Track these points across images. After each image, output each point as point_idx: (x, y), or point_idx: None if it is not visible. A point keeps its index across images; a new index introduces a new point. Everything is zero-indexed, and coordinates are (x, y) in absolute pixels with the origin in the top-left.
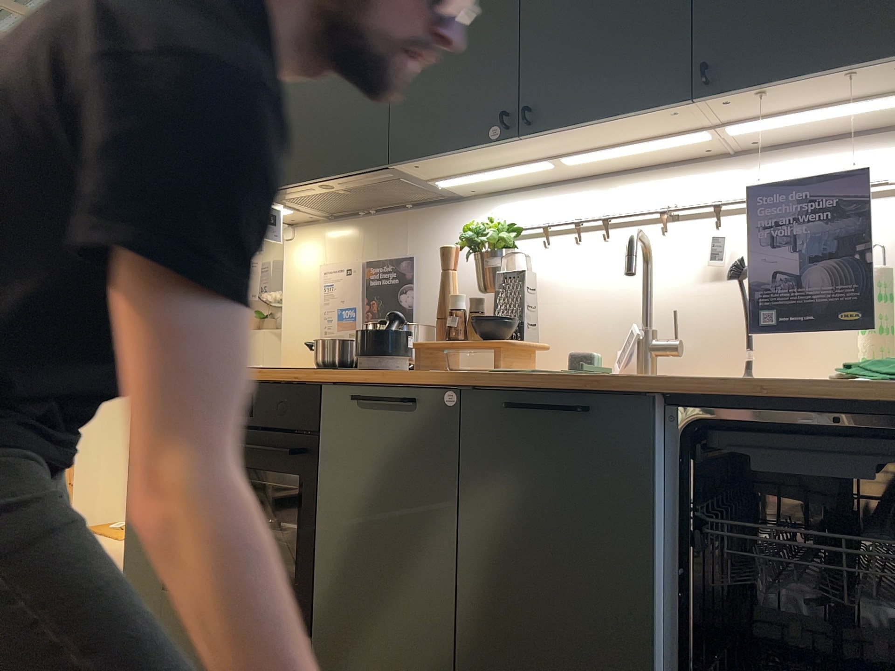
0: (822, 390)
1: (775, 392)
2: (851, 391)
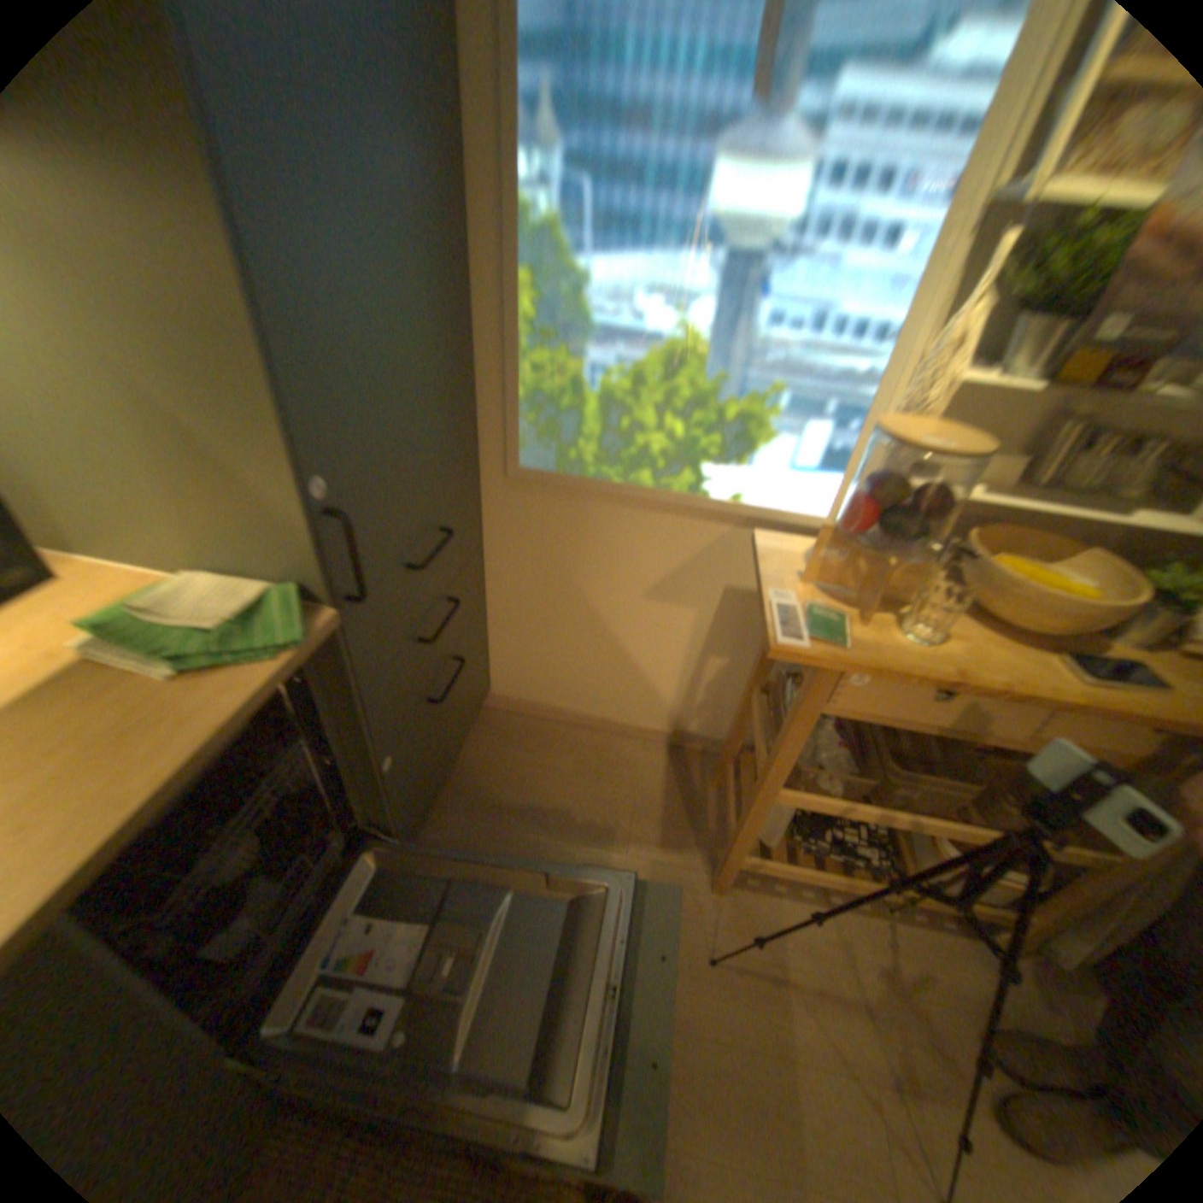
0: (220, 707)
1: (203, 753)
2: (266, 691)
